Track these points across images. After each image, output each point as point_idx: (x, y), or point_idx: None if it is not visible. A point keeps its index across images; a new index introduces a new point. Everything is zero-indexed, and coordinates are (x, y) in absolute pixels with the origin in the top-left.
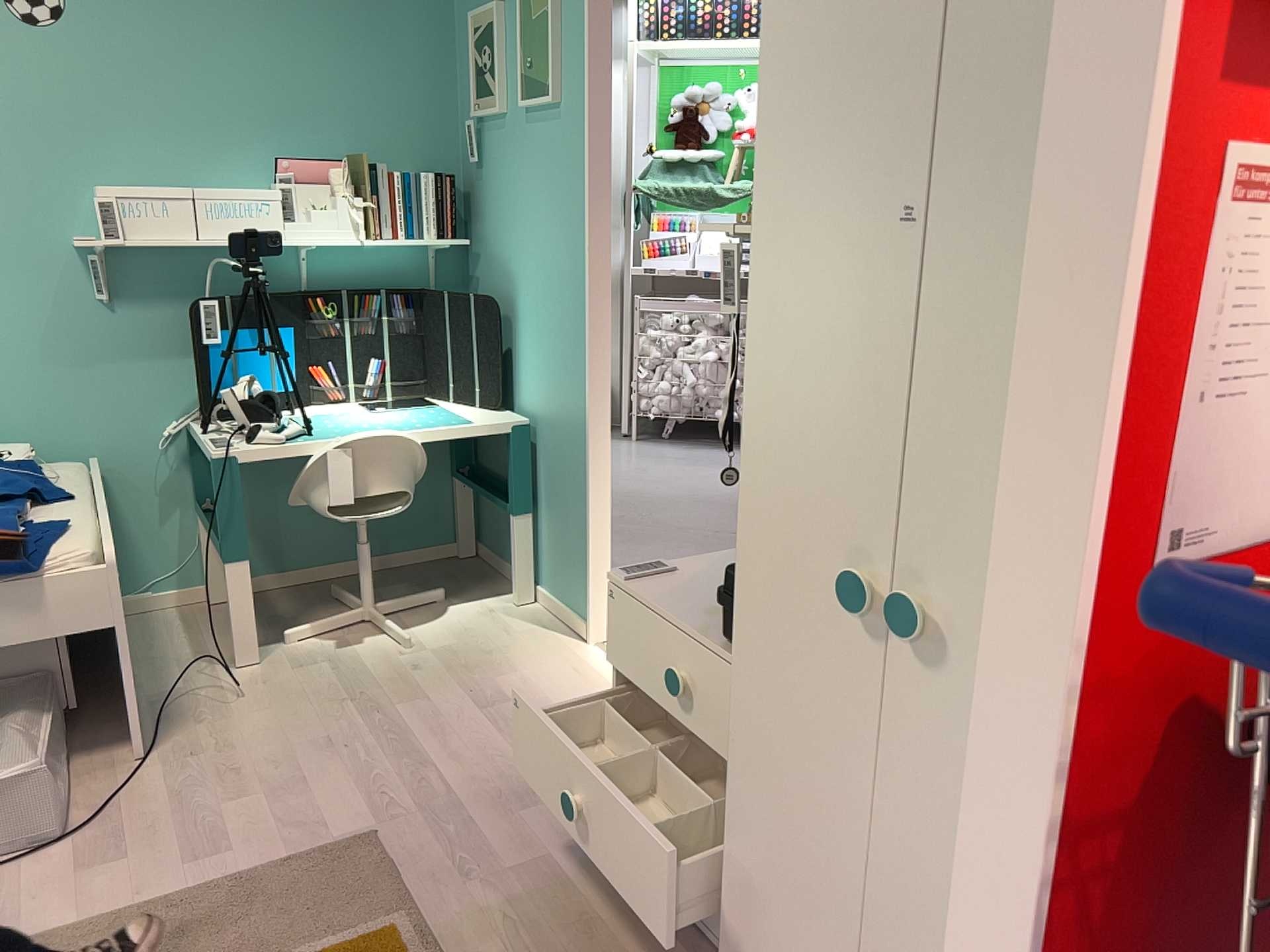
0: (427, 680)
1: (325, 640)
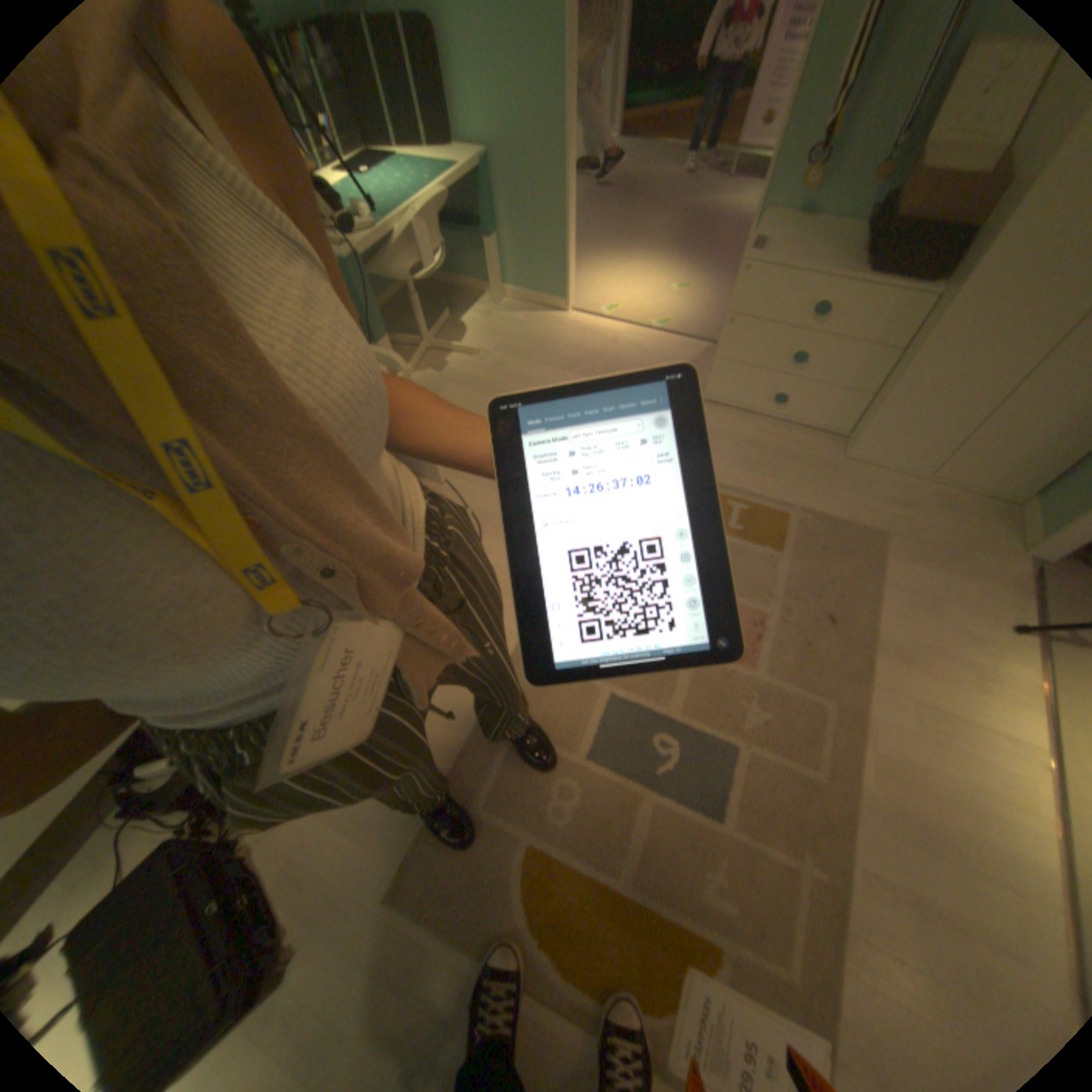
0: (518, 369)
1: (422, 371)
